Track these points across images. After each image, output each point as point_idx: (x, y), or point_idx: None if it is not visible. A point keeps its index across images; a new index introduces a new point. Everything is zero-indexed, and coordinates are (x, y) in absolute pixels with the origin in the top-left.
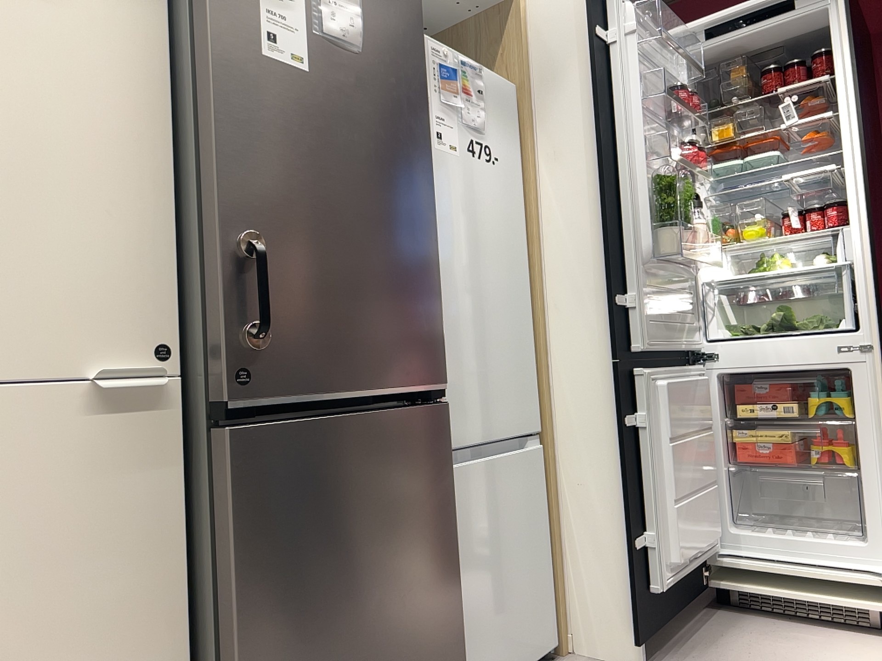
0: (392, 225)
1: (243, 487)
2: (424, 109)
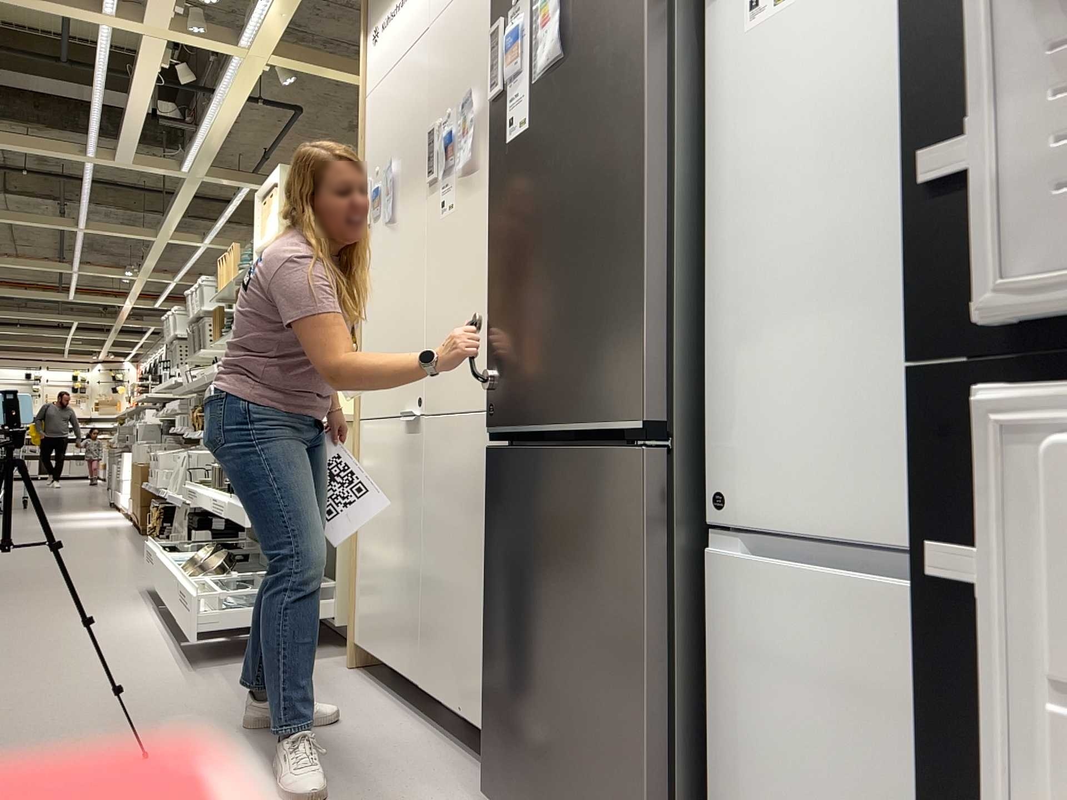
0: (587, 232)
1: (491, 493)
2: (639, 38)
